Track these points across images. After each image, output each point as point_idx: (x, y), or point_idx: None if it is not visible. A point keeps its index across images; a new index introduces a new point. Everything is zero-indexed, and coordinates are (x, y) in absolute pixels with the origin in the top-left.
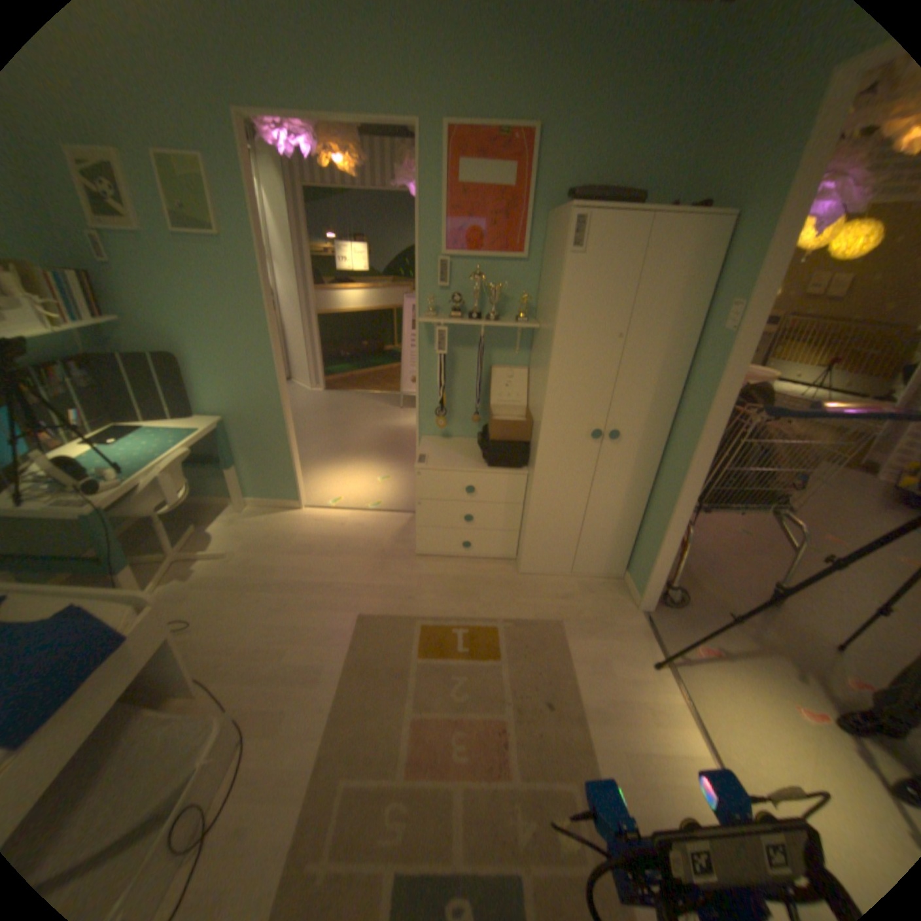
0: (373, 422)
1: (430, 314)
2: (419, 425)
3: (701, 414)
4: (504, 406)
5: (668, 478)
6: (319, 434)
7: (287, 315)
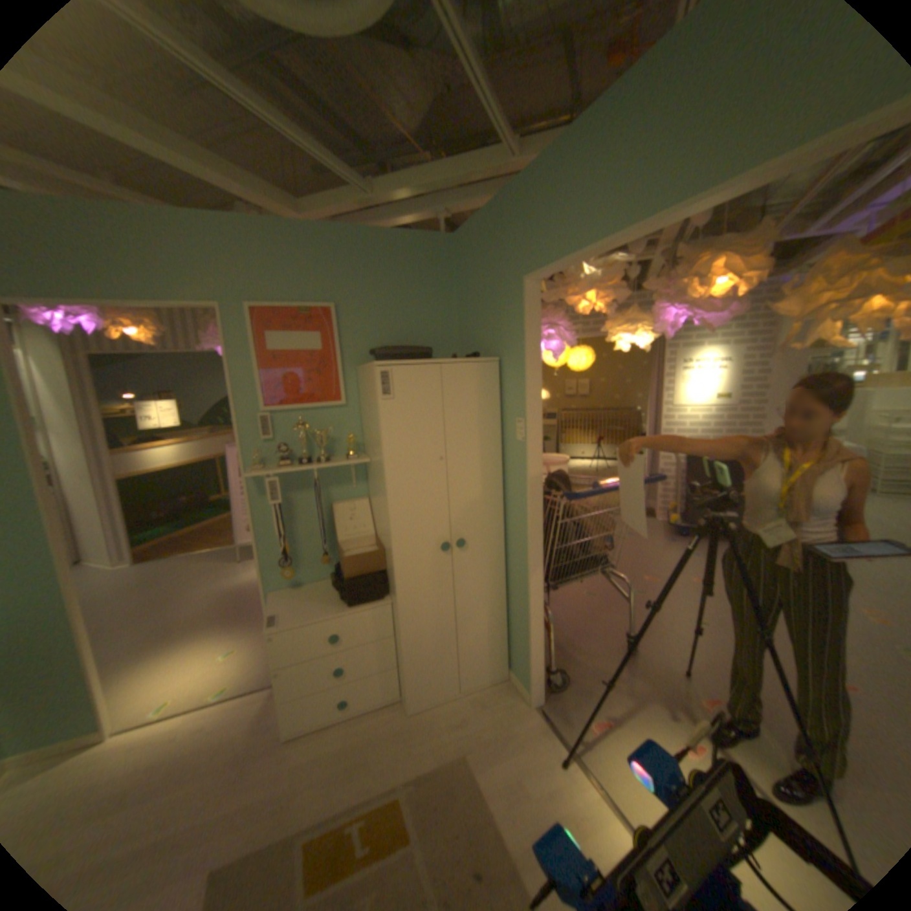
0: (205, 589)
1: (258, 467)
2: (263, 582)
3: (523, 509)
4: (353, 539)
5: (516, 570)
6: (129, 624)
7: (73, 487)
